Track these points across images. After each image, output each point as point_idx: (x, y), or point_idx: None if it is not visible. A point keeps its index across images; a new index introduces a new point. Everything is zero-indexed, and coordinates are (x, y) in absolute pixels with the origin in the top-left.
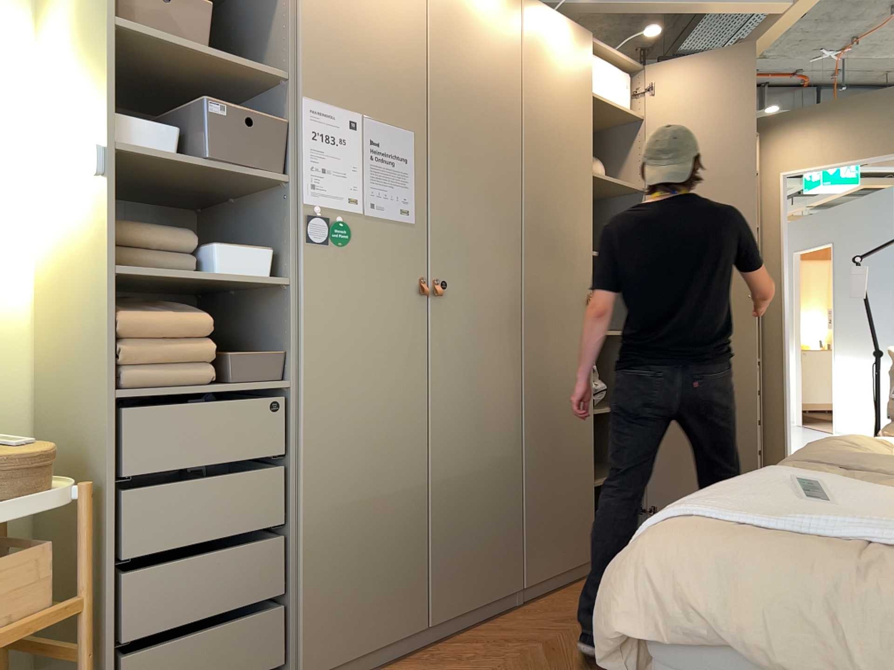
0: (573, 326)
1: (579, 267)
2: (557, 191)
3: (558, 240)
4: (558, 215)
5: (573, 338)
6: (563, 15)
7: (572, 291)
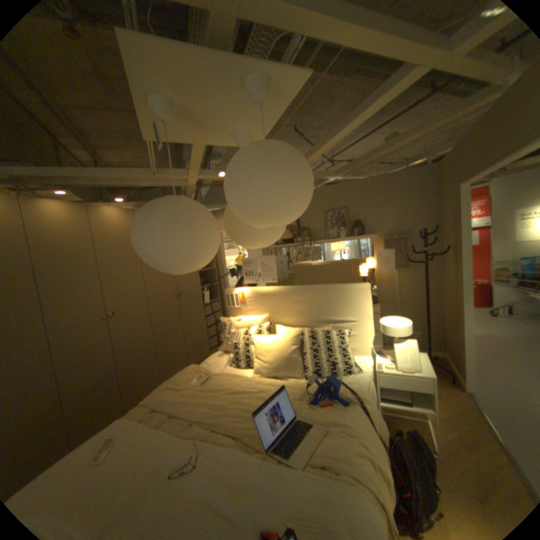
0: (89, 334)
1: (90, 308)
2: (67, 281)
3: (71, 302)
4: (69, 292)
5: (90, 339)
6: (56, 201)
7: (86, 319)
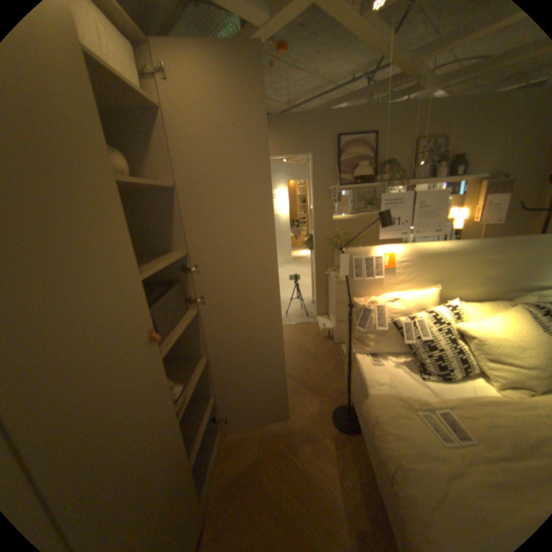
0: (138, 388)
1: (128, 315)
2: (54, 227)
3: (82, 306)
4: (69, 269)
5: (142, 400)
6: None
7: (127, 350)
